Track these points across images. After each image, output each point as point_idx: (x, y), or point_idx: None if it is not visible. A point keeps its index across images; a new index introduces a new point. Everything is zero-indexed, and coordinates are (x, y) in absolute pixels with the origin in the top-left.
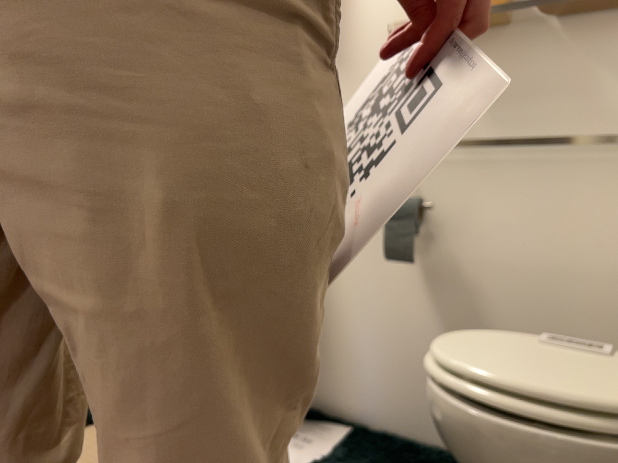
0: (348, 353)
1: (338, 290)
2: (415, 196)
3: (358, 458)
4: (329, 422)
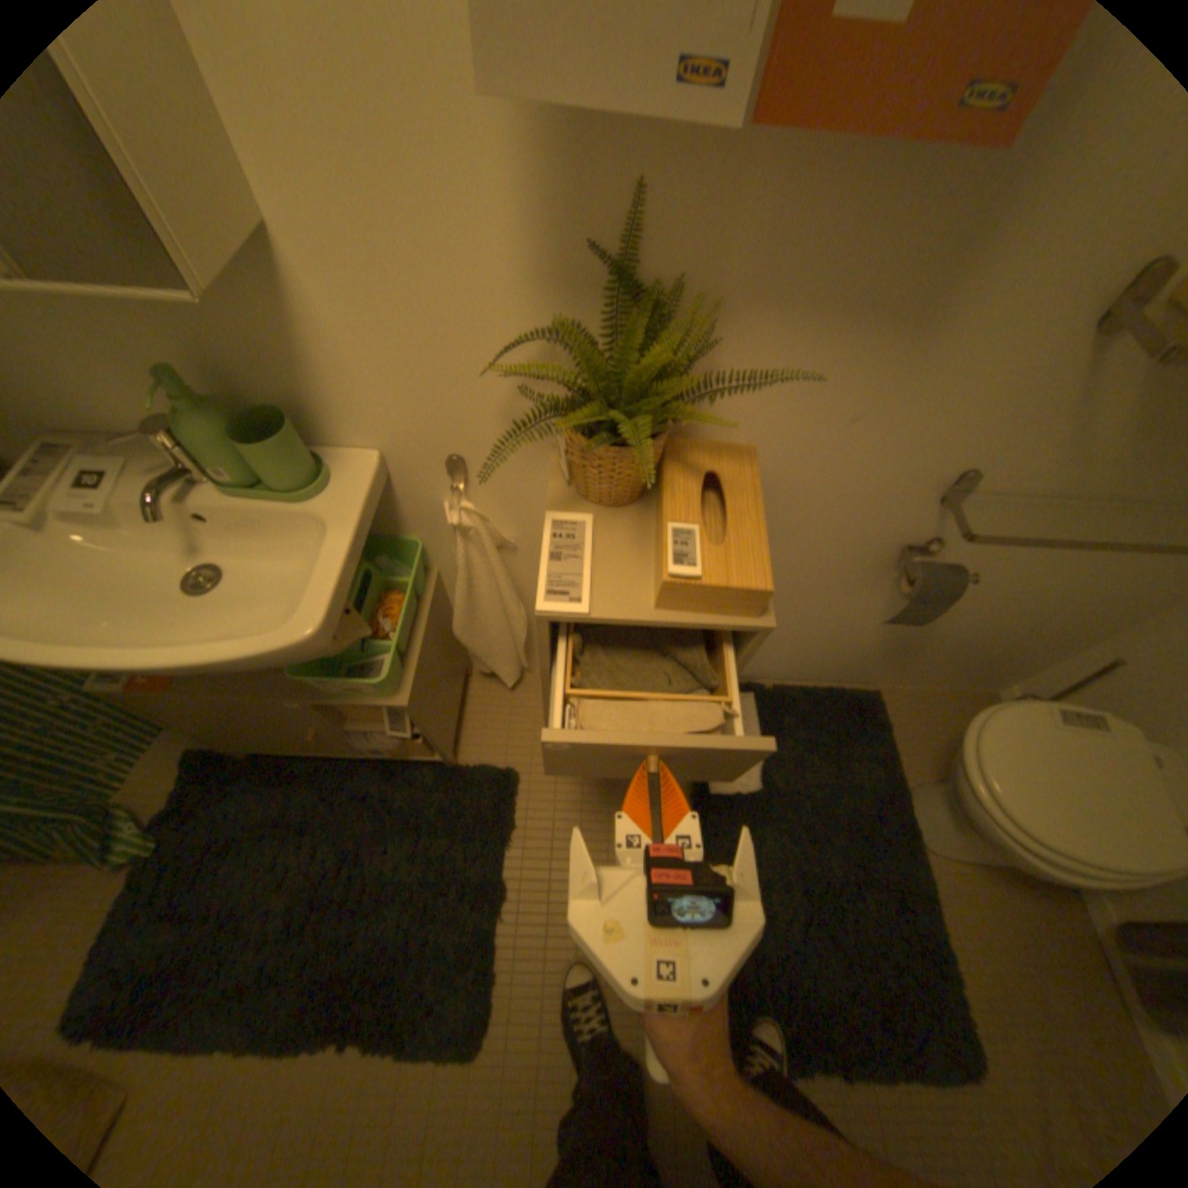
0: None
1: None
2: (933, 535)
3: (790, 744)
4: None
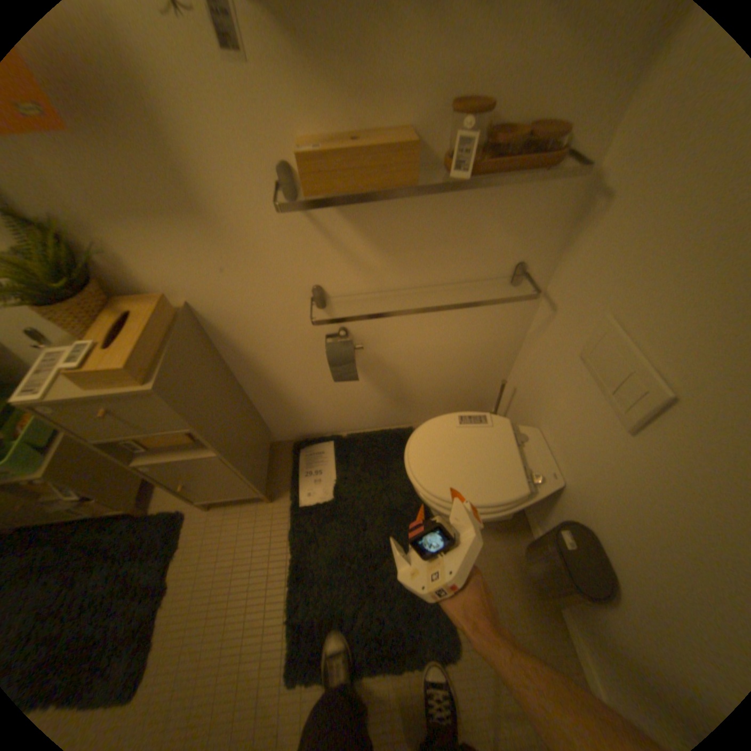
0: (314, 412)
1: (293, 388)
2: (338, 327)
3: (352, 468)
4: (317, 445)
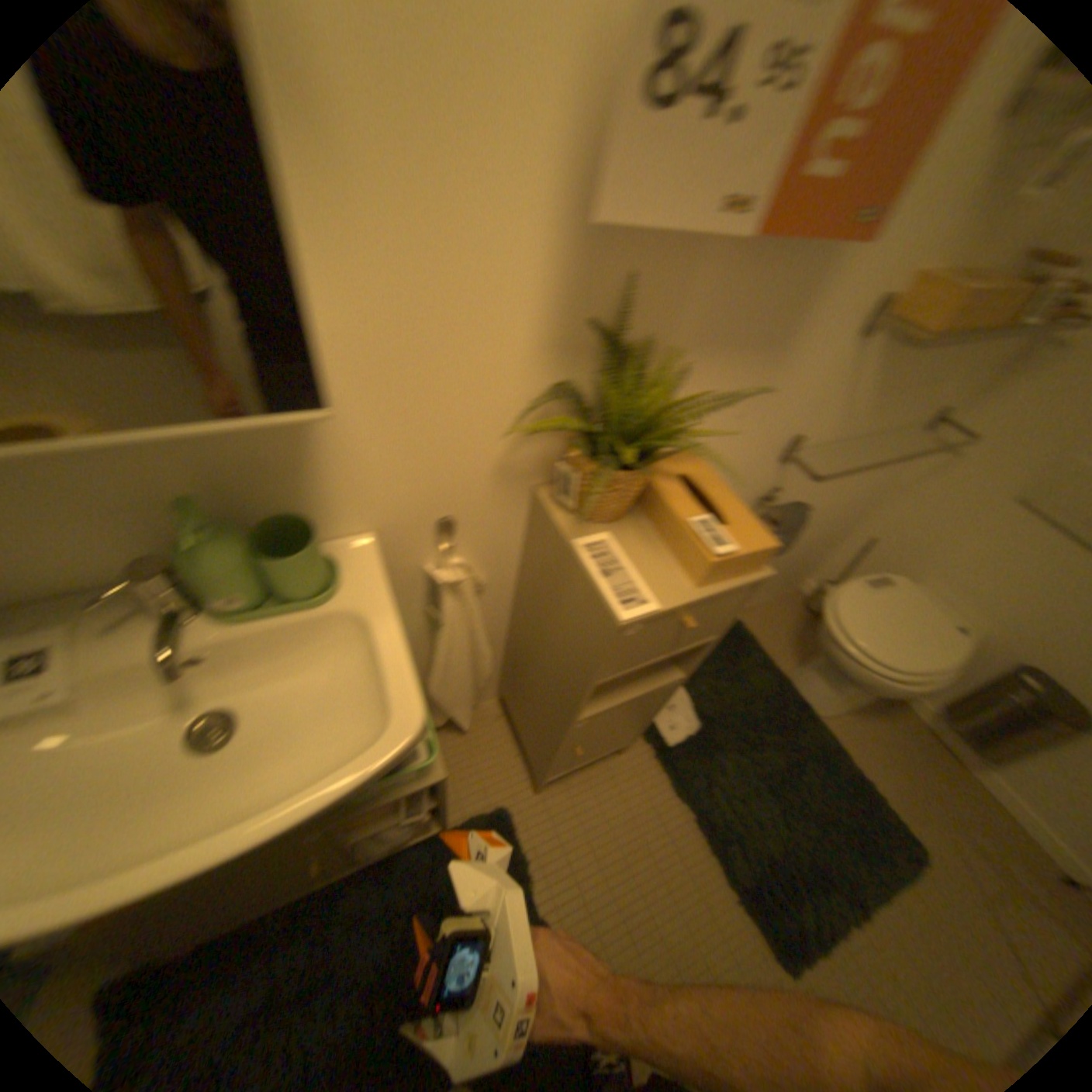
0: None
1: None
2: (775, 487)
3: (703, 681)
4: None
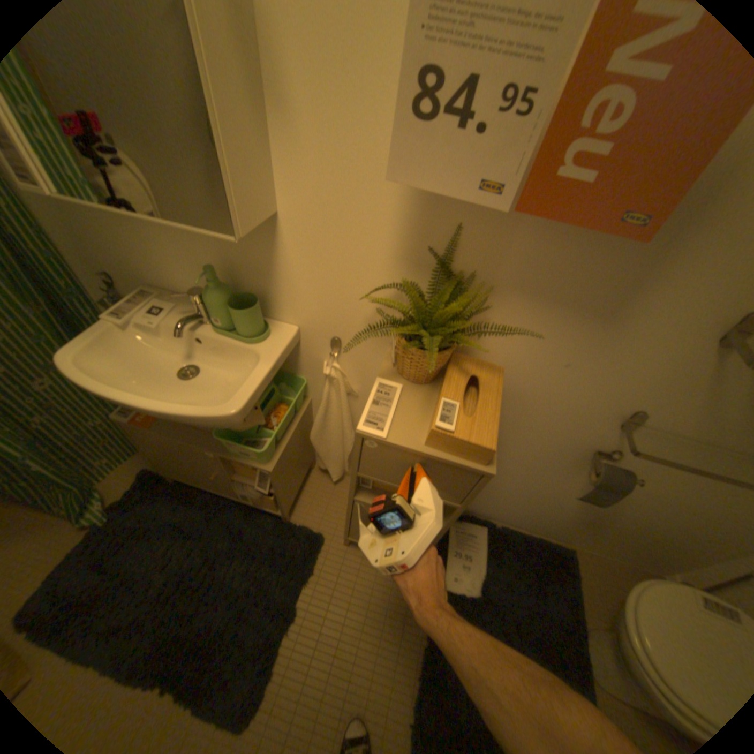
0: (494, 496)
1: (500, 471)
2: (617, 448)
3: (507, 571)
4: (470, 524)
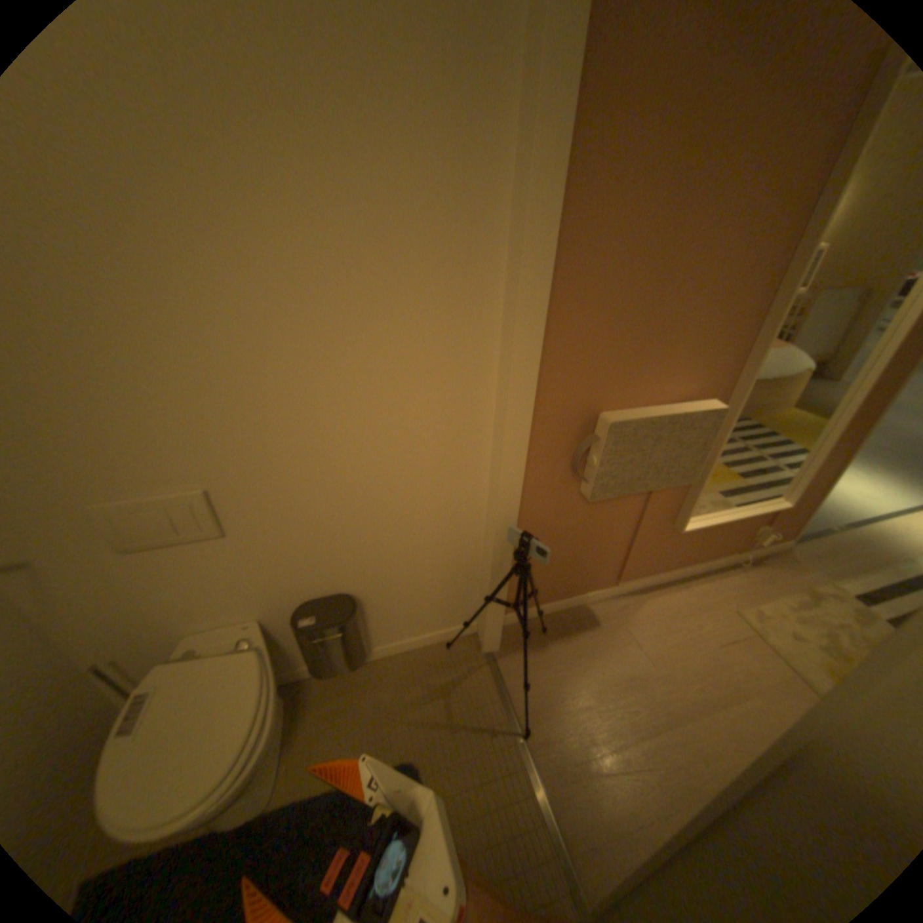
0: None
1: None
2: None
3: None
4: None
